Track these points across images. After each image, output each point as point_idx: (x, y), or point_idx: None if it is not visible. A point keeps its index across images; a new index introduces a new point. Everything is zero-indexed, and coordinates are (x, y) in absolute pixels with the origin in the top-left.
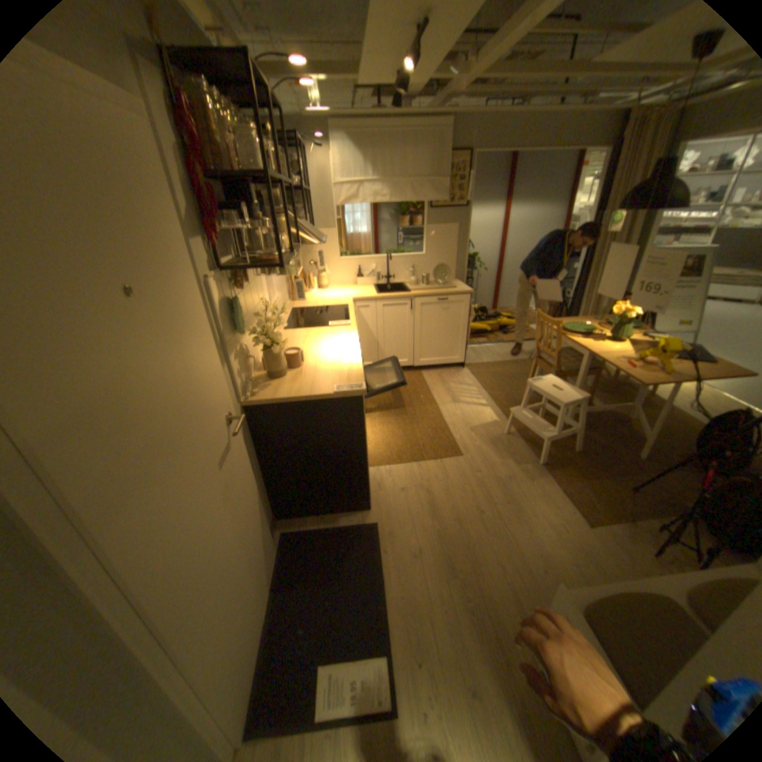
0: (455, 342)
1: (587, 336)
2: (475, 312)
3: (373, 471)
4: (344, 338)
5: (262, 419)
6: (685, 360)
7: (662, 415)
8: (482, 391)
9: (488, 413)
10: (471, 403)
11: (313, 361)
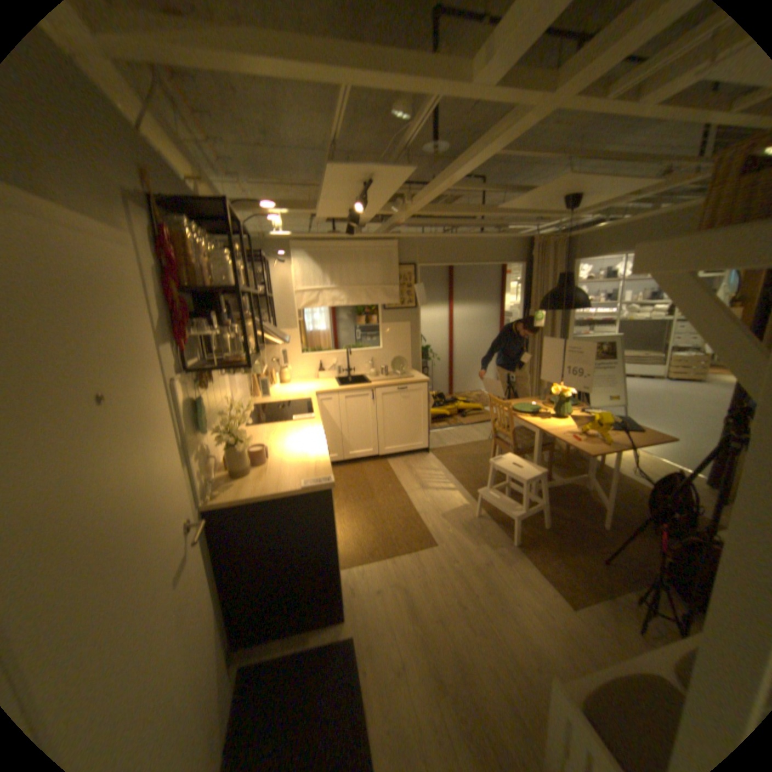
0: (417, 428)
1: (535, 415)
2: (433, 398)
3: (344, 575)
4: (309, 432)
5: (221, 526)
6: (619, 431)
7: (614, 484)
8: (449, 475)
9: (457, 497)
10: (440, 488)
11: (278, 458)
